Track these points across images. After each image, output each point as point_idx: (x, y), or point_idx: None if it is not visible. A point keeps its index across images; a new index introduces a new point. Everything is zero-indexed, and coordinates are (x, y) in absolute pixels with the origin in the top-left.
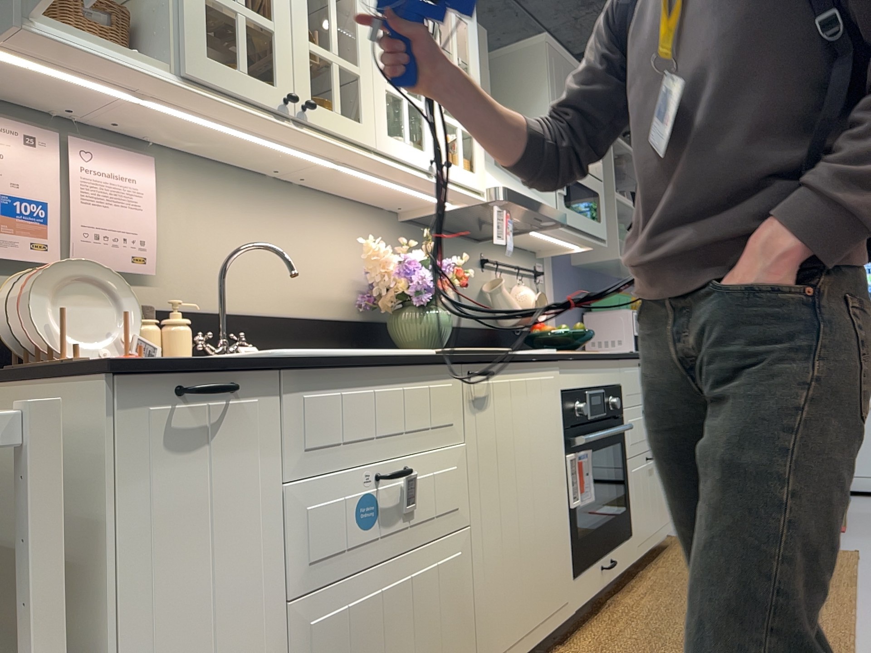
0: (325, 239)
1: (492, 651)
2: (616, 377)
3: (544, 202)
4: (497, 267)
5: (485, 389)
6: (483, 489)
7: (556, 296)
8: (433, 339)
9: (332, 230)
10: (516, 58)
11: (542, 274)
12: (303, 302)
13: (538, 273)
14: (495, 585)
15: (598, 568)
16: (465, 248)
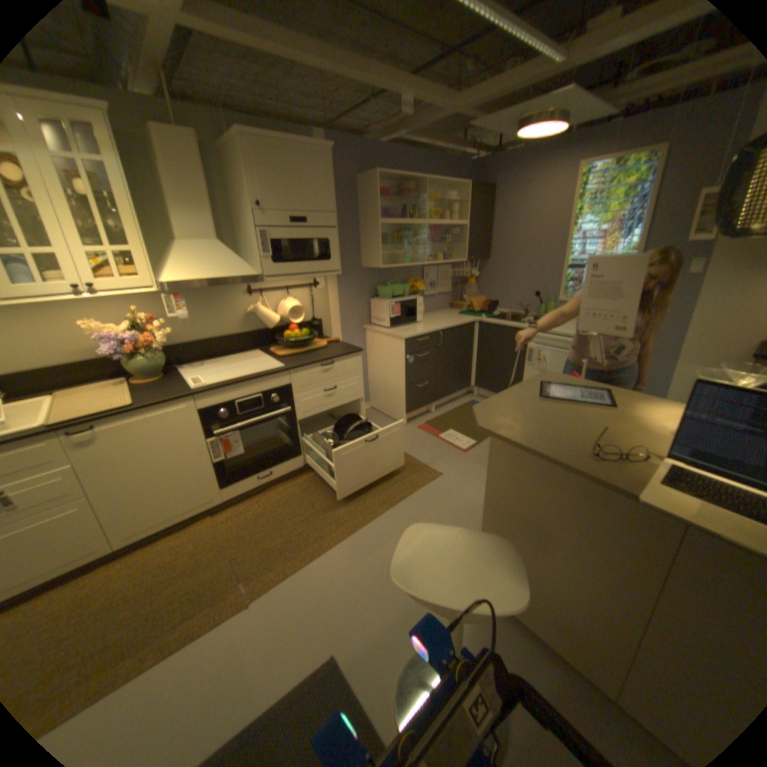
0: (75, 318)
1: (123, 537)
2: (281, 384)
3: (239, 271)
4: (265, 292)
5: (89, 437)
6: (98, 480)
7: (338, 295)
8: (145, 373)
9: (80, 311)
10: (232, 146)
11: (317, 286)
12: (65, 356)
13: (310, 287)
14: (122, 514)
15: (252, 480)
16: (226, 288)
